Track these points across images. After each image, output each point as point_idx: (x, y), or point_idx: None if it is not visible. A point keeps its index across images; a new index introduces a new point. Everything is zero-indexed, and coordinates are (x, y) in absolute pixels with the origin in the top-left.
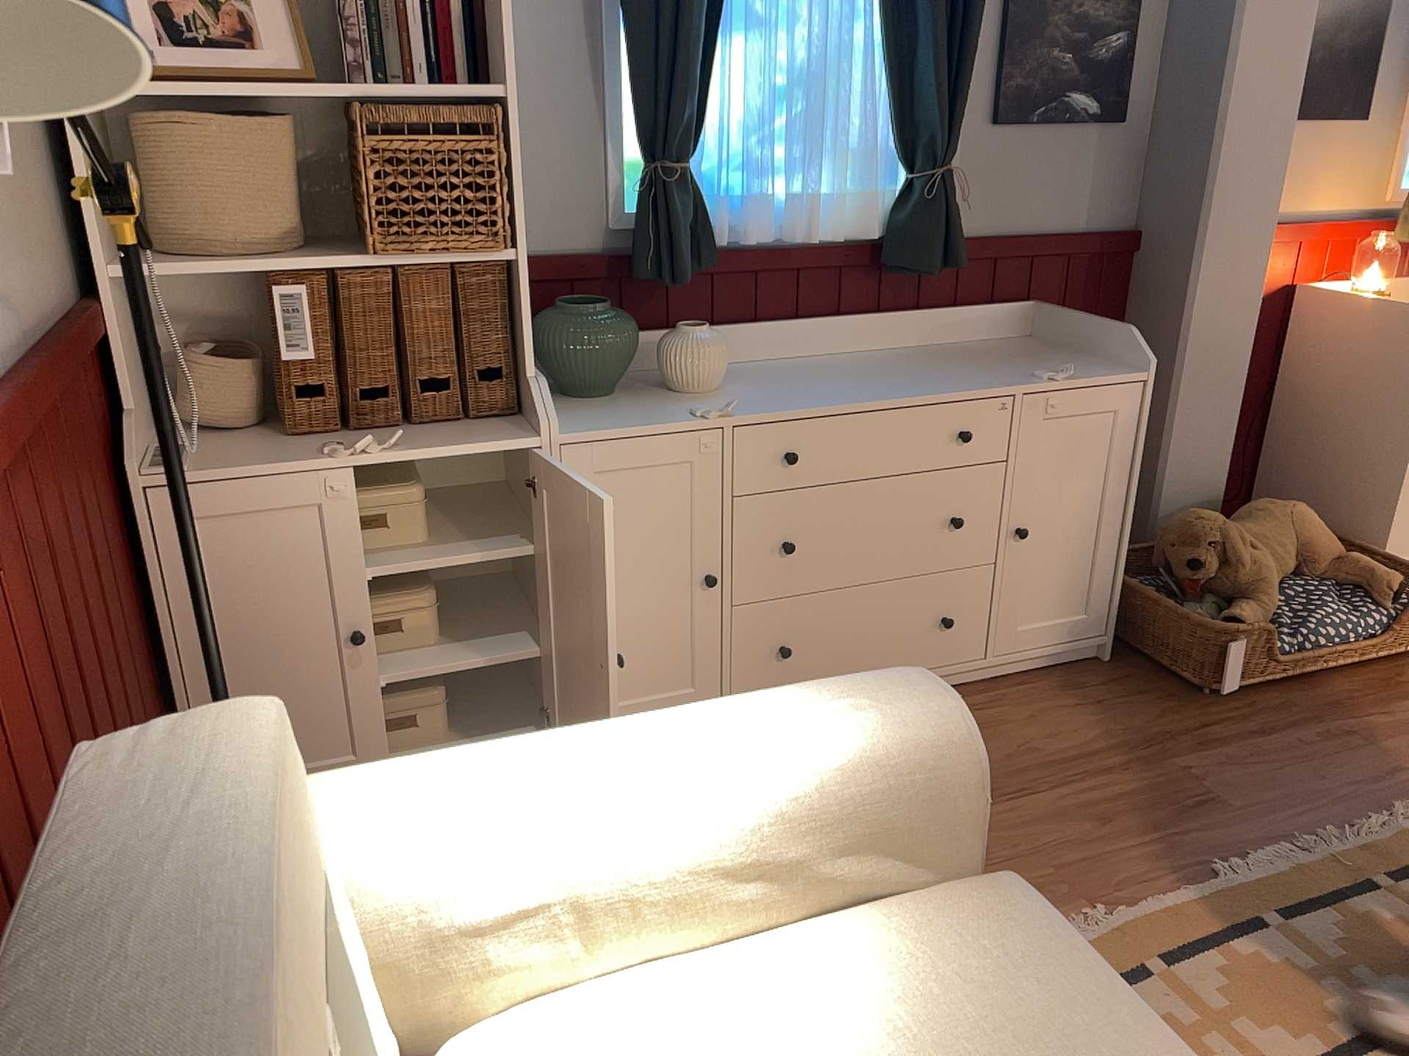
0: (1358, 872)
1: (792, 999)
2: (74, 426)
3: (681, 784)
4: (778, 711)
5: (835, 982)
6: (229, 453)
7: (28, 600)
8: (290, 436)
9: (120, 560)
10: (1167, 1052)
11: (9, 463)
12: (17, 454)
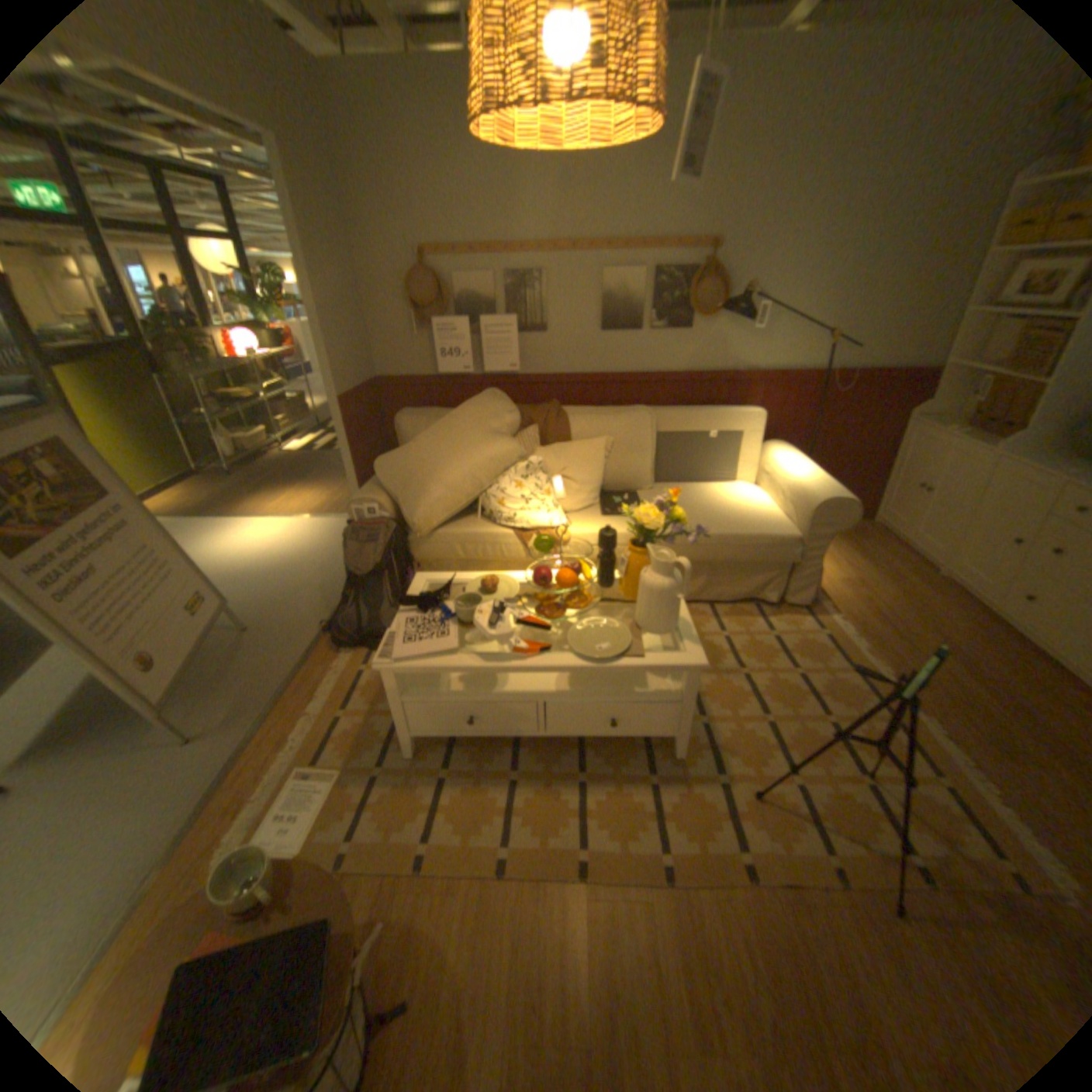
0: (952, 779)
1: (757, 506)
2: (883, 391)
3: (793, 473)
4: (822, 481)
5: (761, 510)
6: (944, 421)
7: (812, 408)
8: (966, 425)
9: (887, 431)
10: (740, 534)
11: (827, 384)
12: (834, 384)
